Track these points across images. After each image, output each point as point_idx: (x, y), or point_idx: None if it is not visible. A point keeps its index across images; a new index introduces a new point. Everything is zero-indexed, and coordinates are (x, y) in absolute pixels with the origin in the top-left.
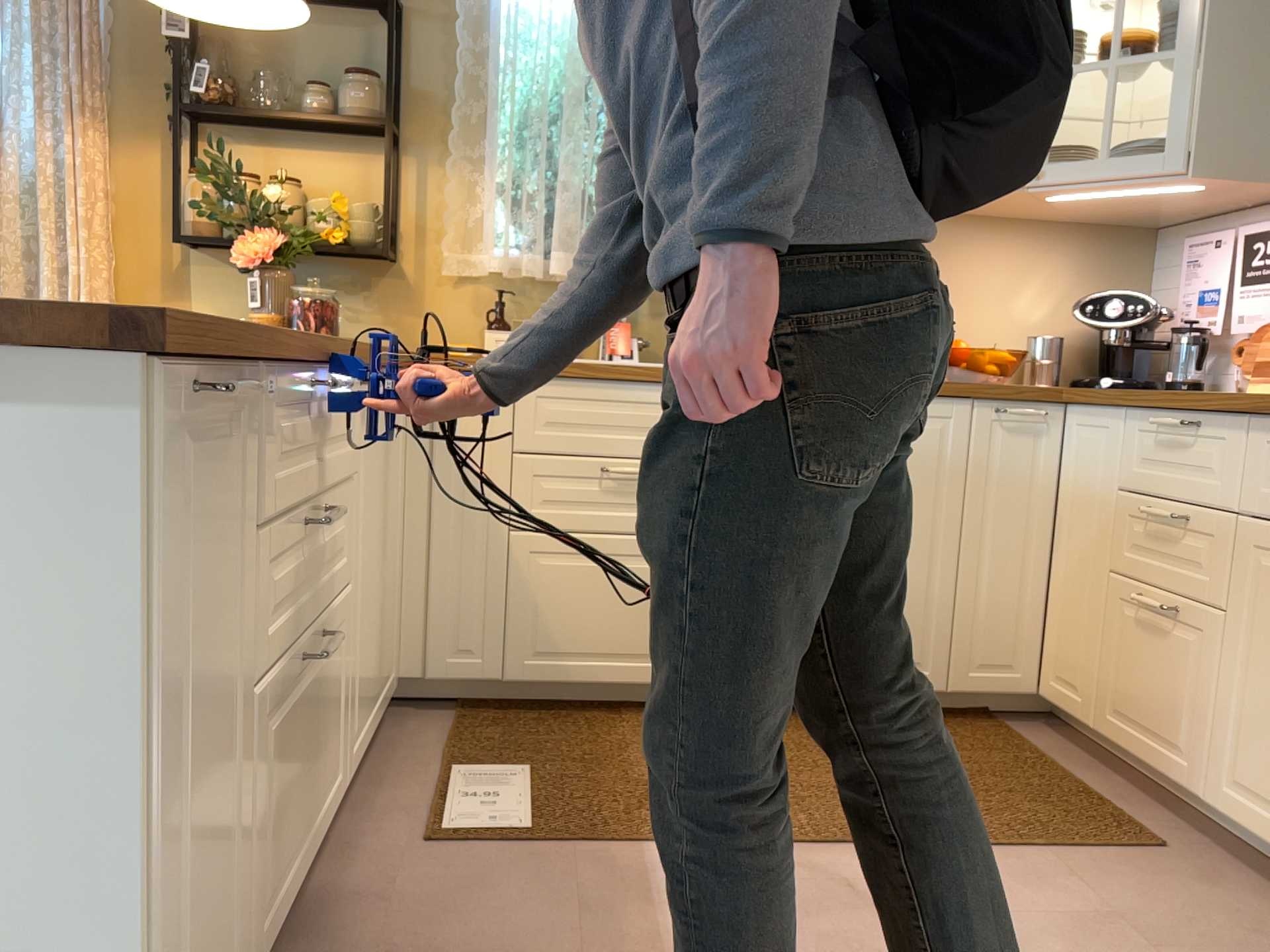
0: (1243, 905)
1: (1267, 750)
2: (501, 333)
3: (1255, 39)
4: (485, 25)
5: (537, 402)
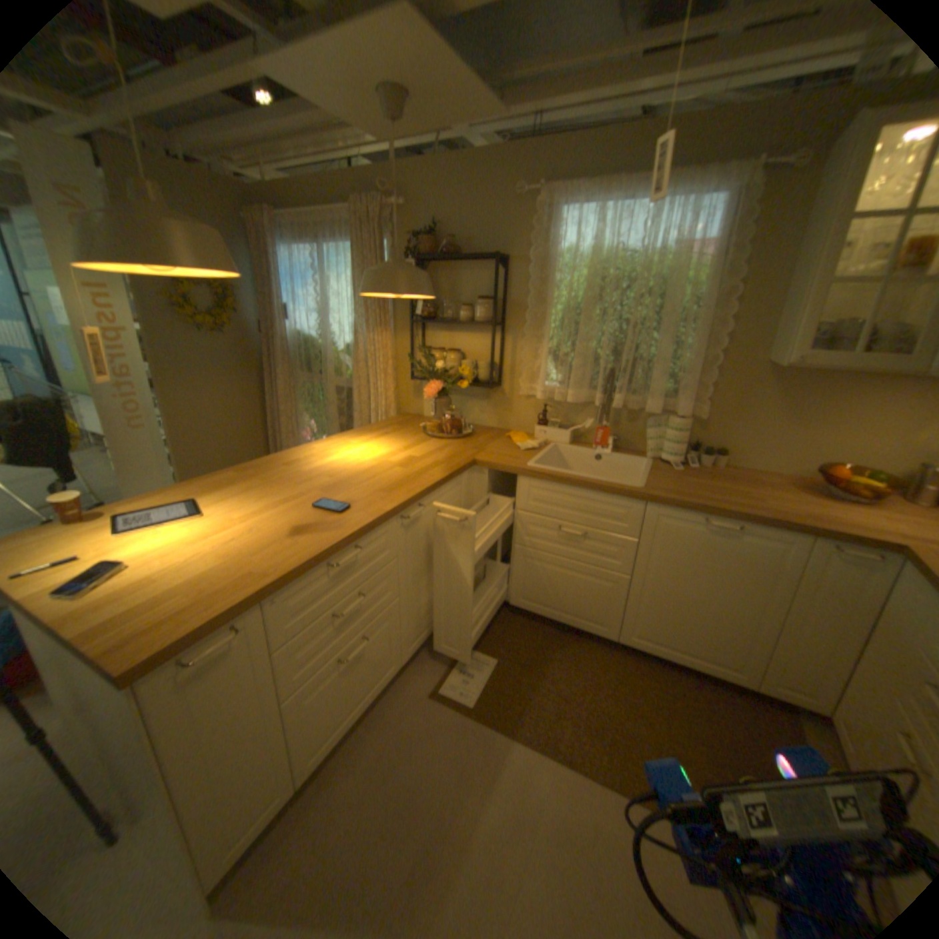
0: None
1: None
2: (542, 429)
3: None
4: (547, 262)
5: (530, 490)
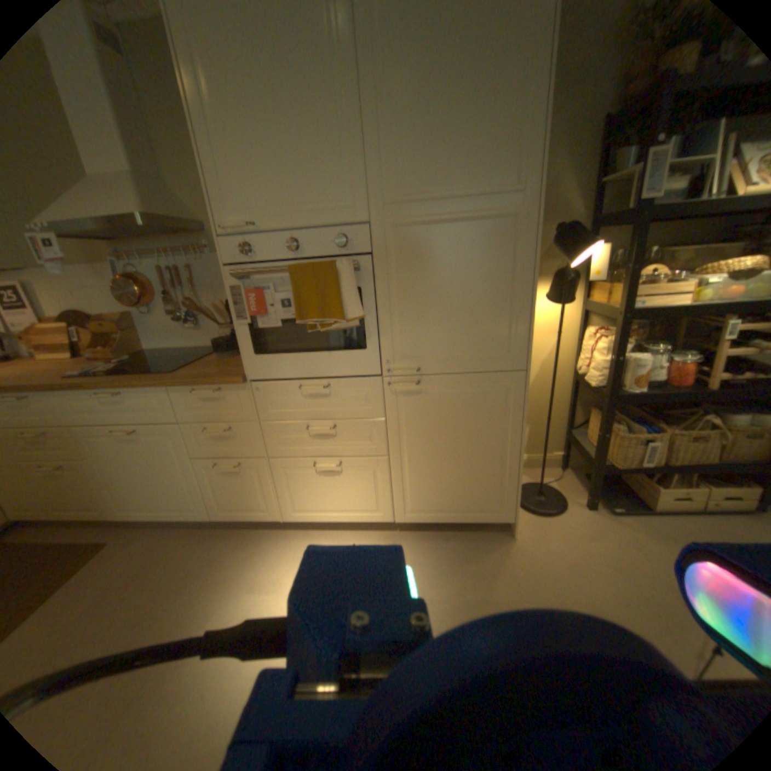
0: (139, 544)
1: (121, 497)
2: None
3: None
4: None
5: None
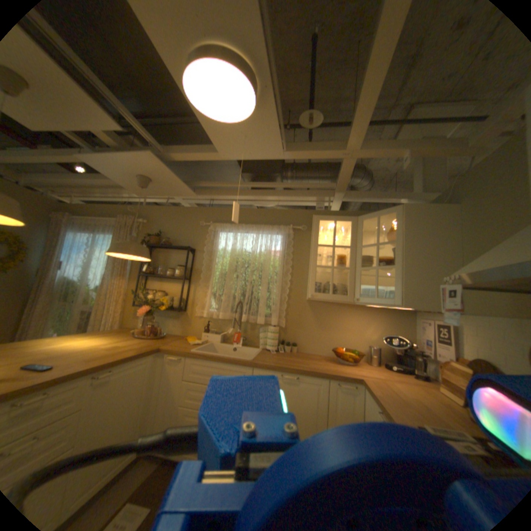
0: None
1: None
2: (206, 334)
3: (423, 263)
4: (213, 253)
5: (191, 366)
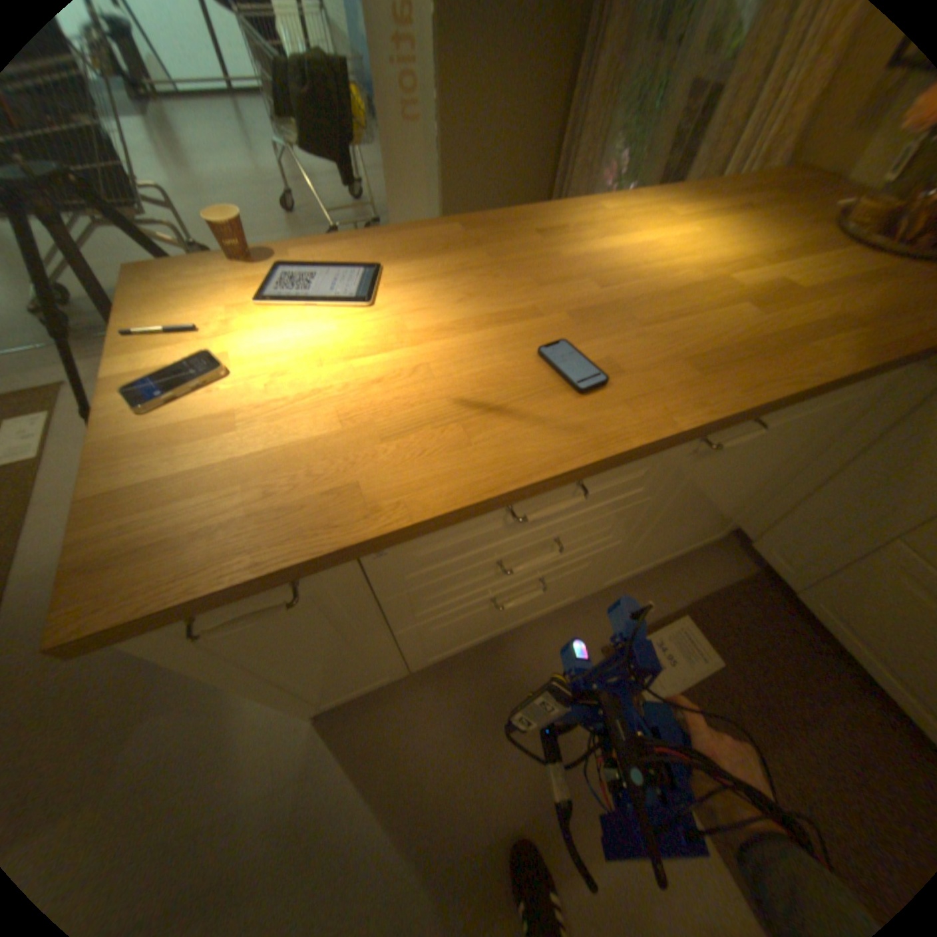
0: None
1: None
2: None
3: None
4: None
5: None
